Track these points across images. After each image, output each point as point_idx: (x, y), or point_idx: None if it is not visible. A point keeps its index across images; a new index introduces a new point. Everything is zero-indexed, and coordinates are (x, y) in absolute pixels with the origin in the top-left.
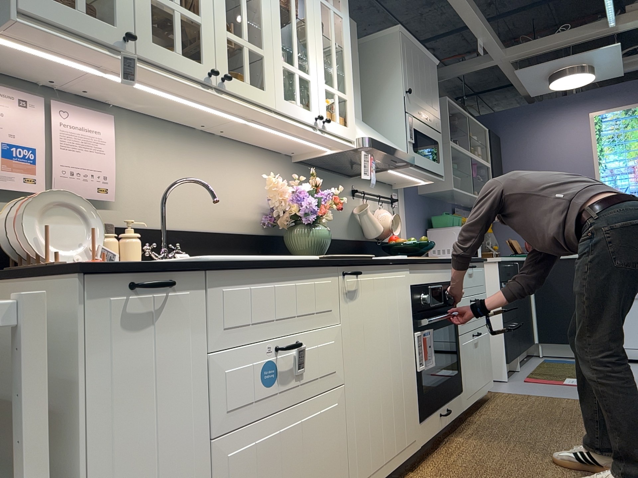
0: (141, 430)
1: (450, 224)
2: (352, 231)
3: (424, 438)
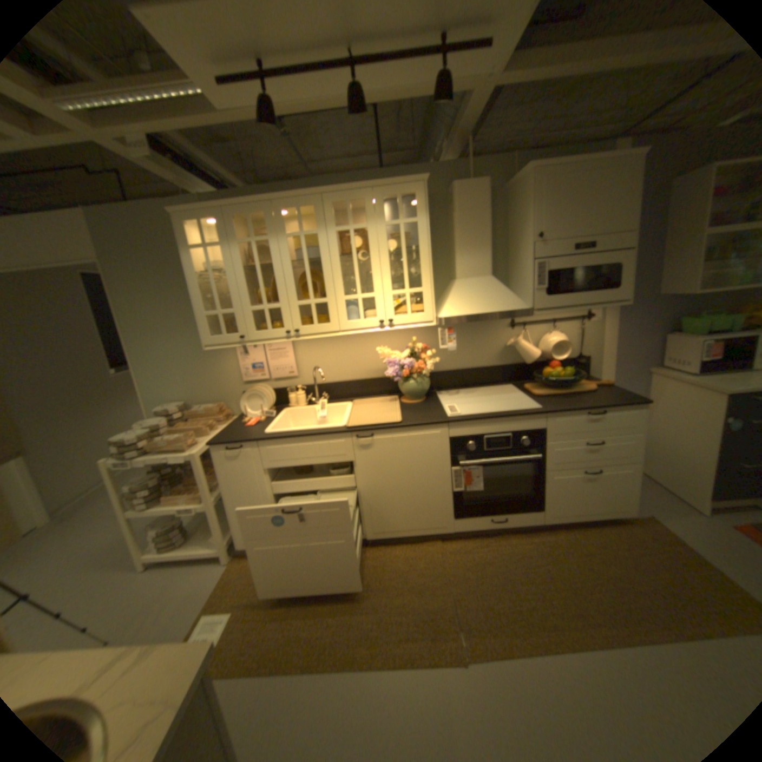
0: (239, 489)
1: (703, 329)
2: (505, 358)
3: (460, 529)
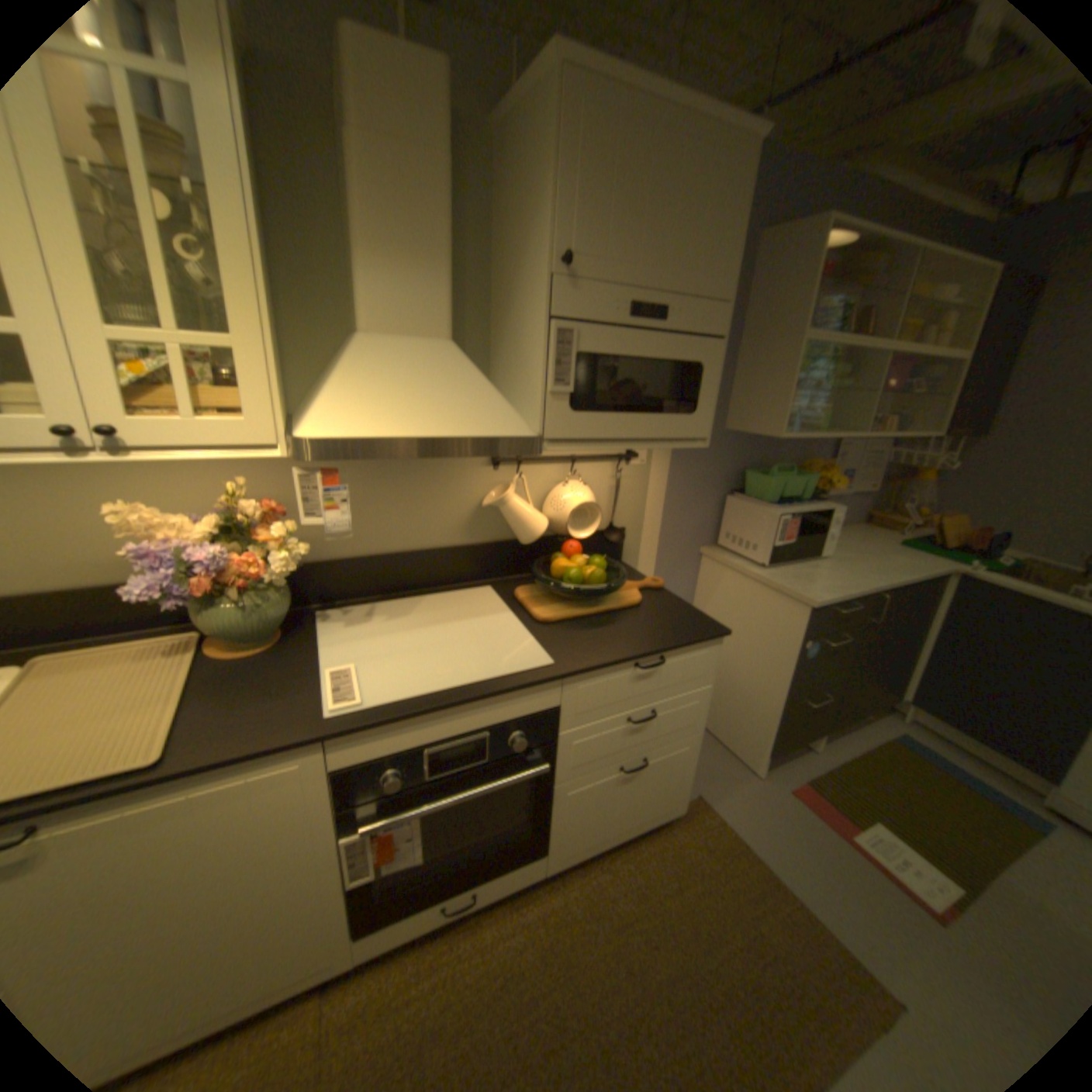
0: None
1: (774, 492)
2: (479, 529)
3: (366, 954)
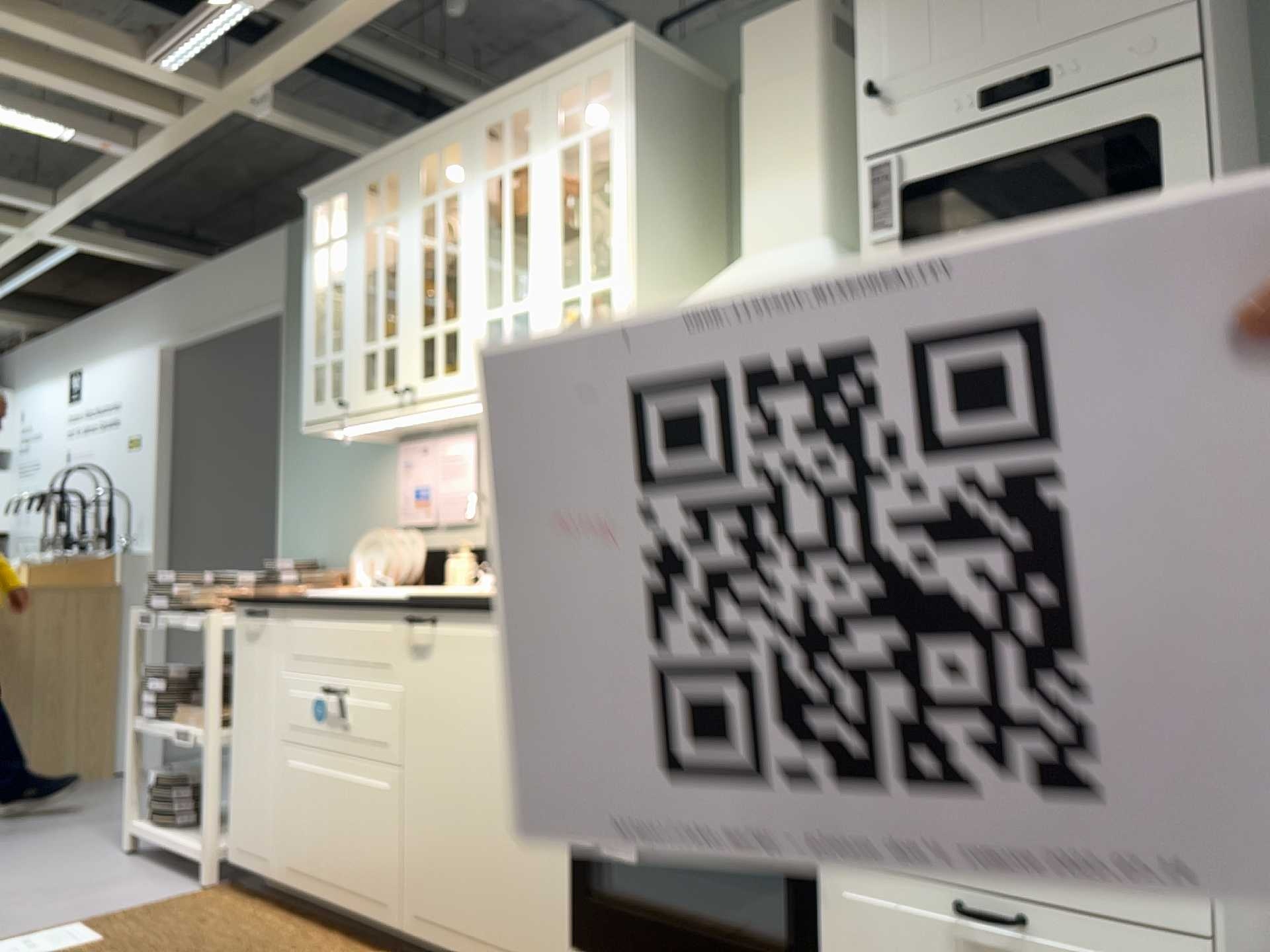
0: (250, 709)
1: None
2: None
3: None
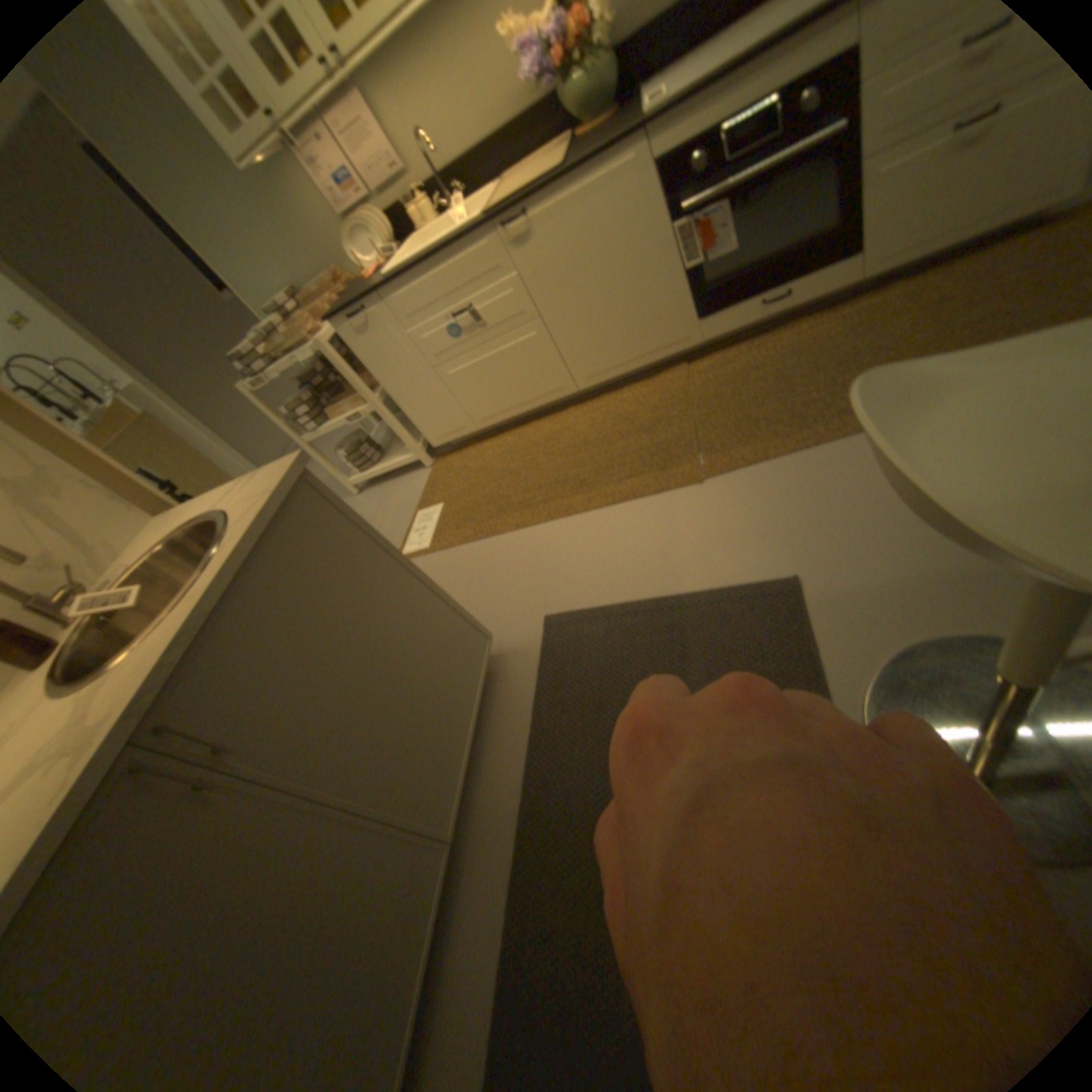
0: (396, 368)
1: None
2: None
3: (713, 331)
